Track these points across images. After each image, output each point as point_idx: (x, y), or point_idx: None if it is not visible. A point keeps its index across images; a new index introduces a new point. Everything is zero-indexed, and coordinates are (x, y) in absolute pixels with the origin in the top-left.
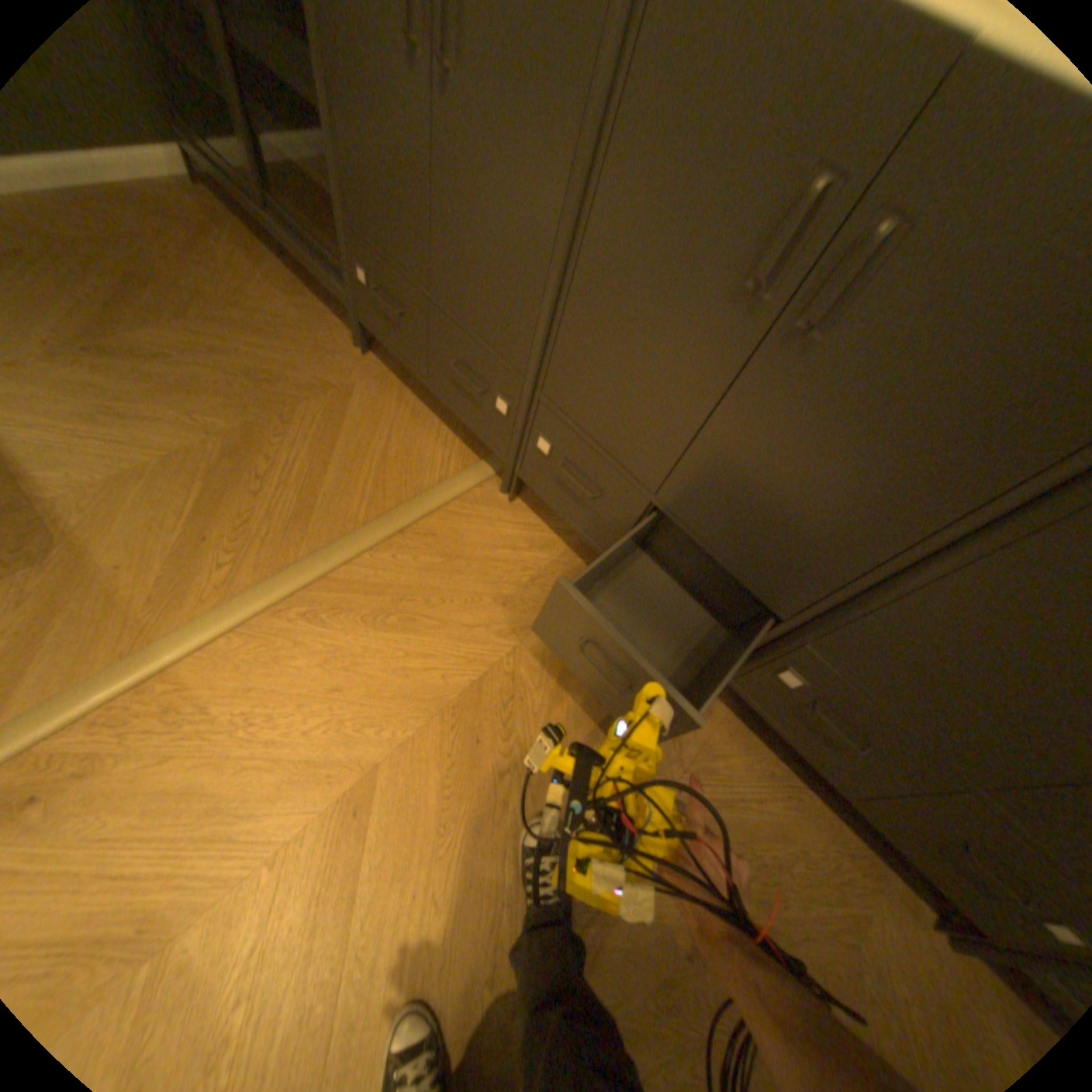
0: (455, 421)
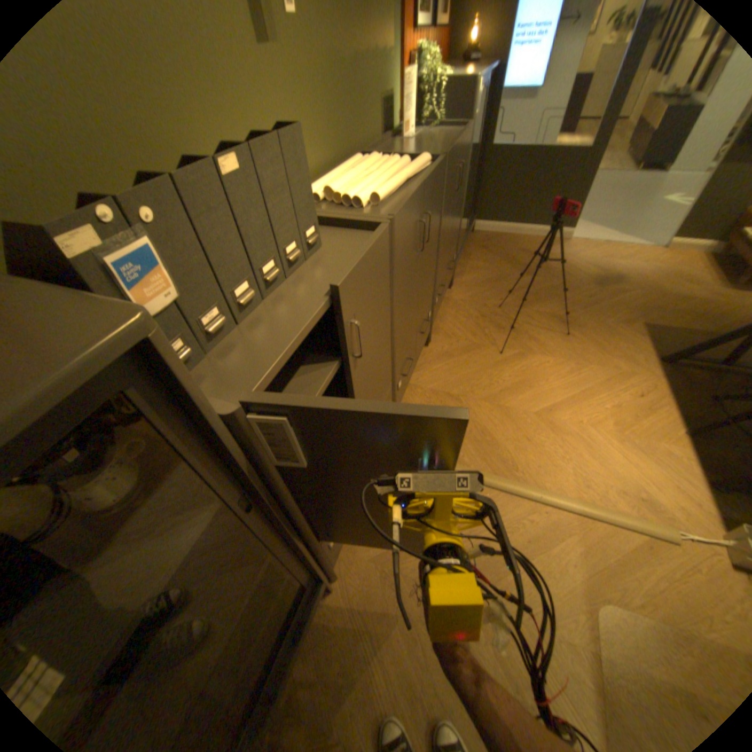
0: None
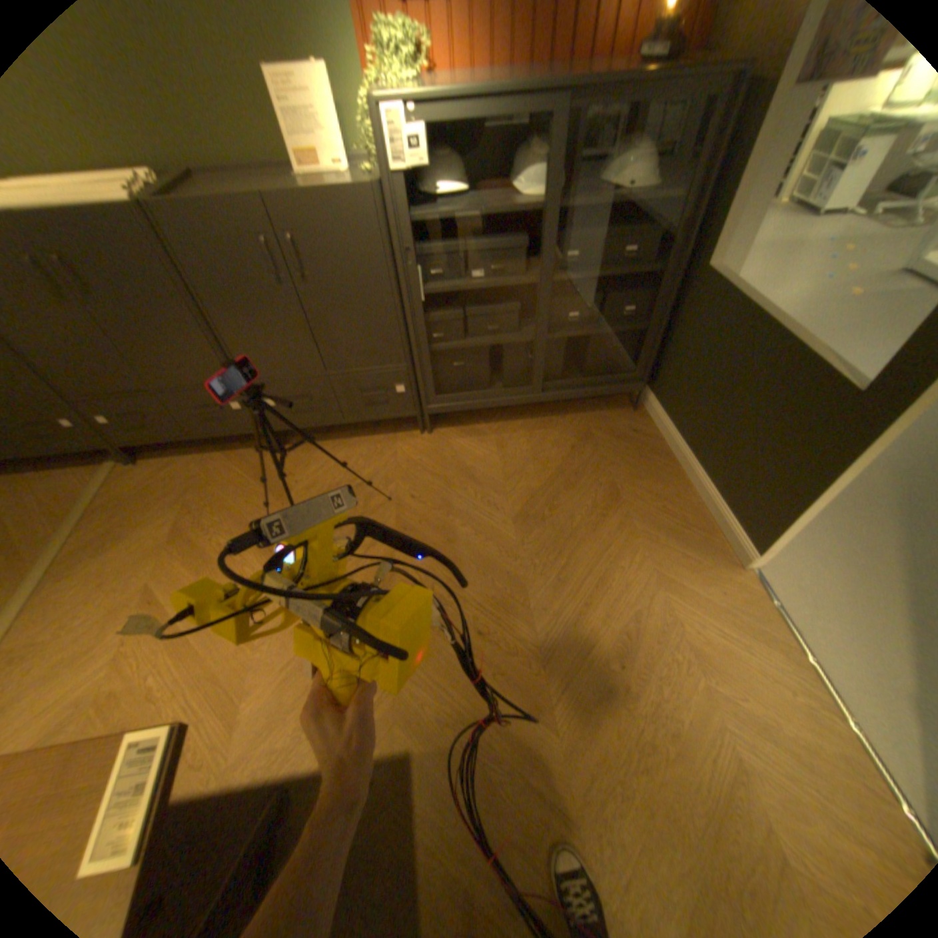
0: (75, 464)
